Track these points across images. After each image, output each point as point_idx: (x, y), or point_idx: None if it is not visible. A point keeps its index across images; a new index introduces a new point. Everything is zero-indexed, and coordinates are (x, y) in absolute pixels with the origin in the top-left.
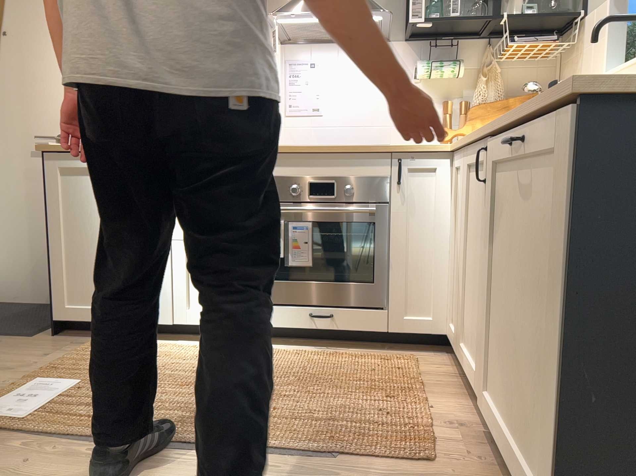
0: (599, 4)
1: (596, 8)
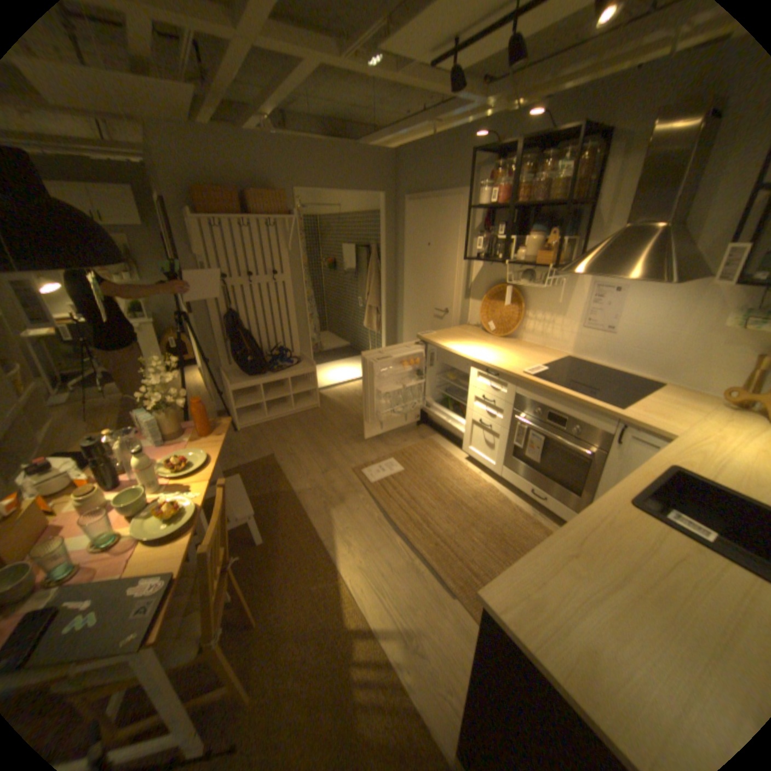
0: None
1: None
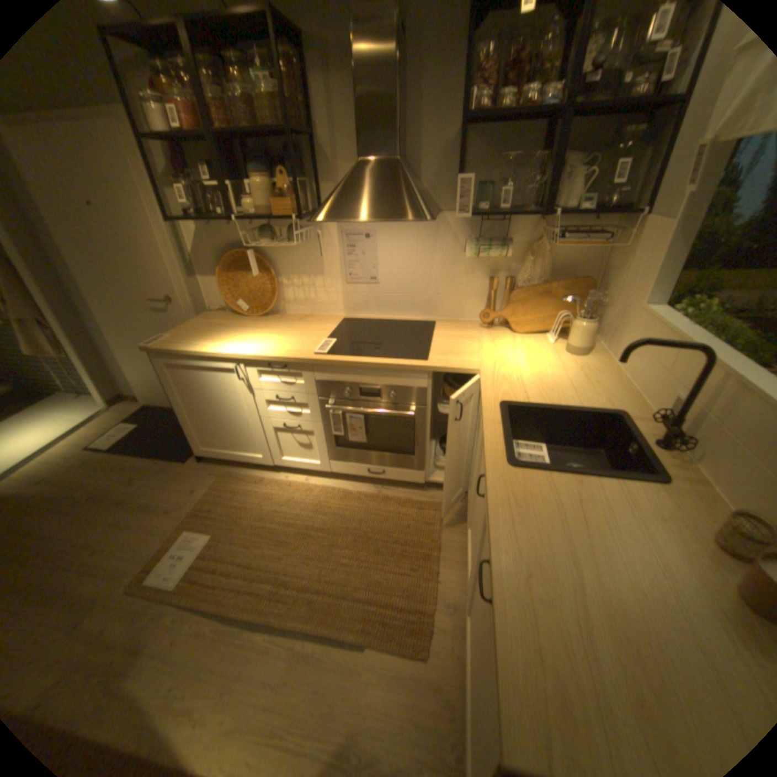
0: (667, 215)
1: (663, 215)
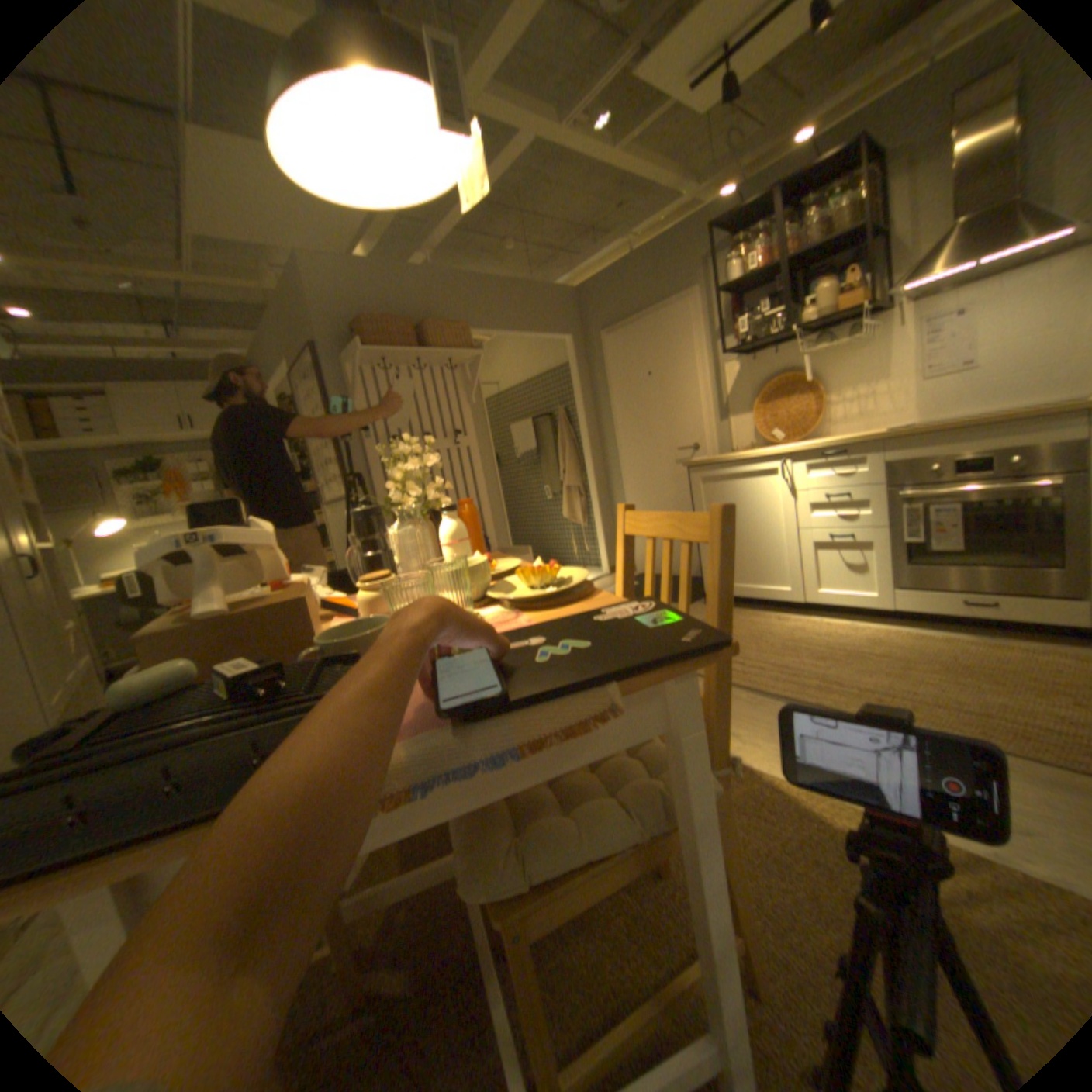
0: None
1: None
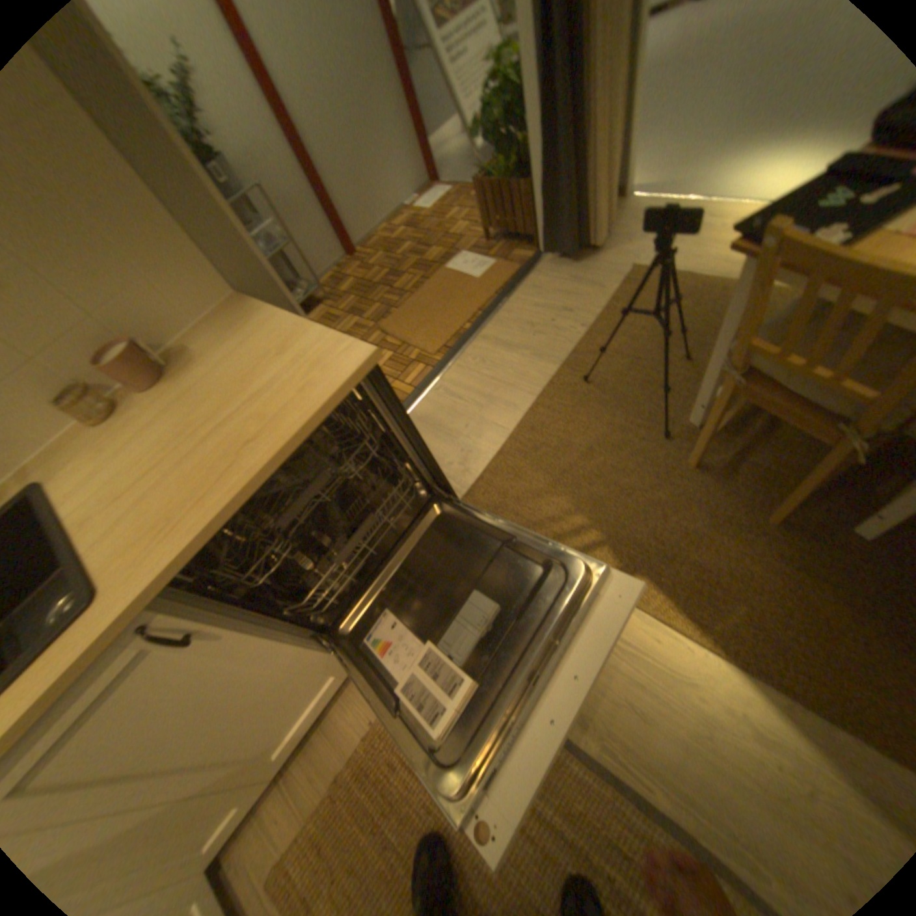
0: None
1: None
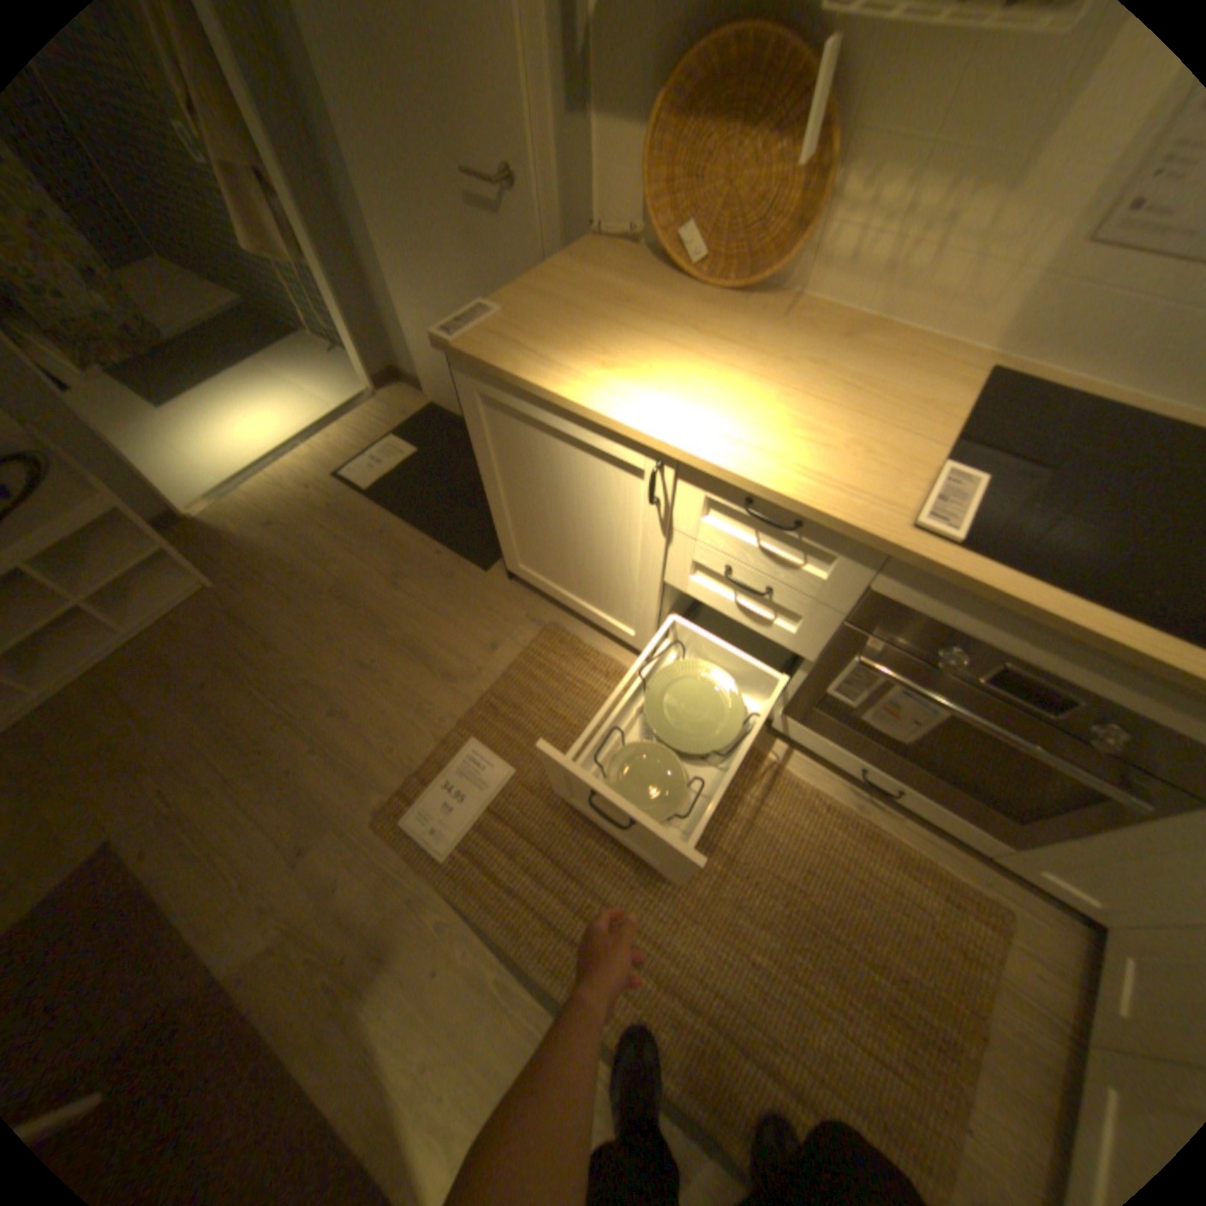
0: None
1: None
